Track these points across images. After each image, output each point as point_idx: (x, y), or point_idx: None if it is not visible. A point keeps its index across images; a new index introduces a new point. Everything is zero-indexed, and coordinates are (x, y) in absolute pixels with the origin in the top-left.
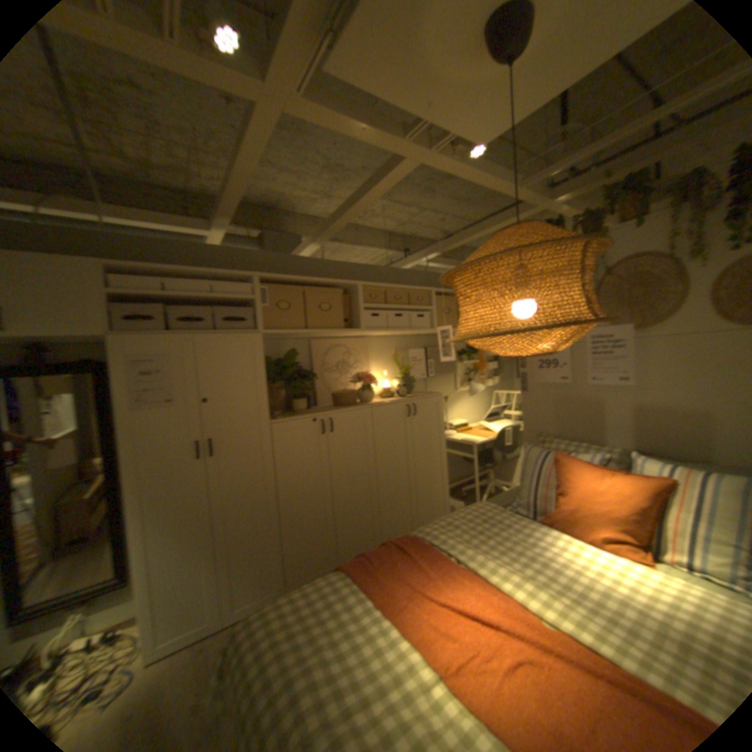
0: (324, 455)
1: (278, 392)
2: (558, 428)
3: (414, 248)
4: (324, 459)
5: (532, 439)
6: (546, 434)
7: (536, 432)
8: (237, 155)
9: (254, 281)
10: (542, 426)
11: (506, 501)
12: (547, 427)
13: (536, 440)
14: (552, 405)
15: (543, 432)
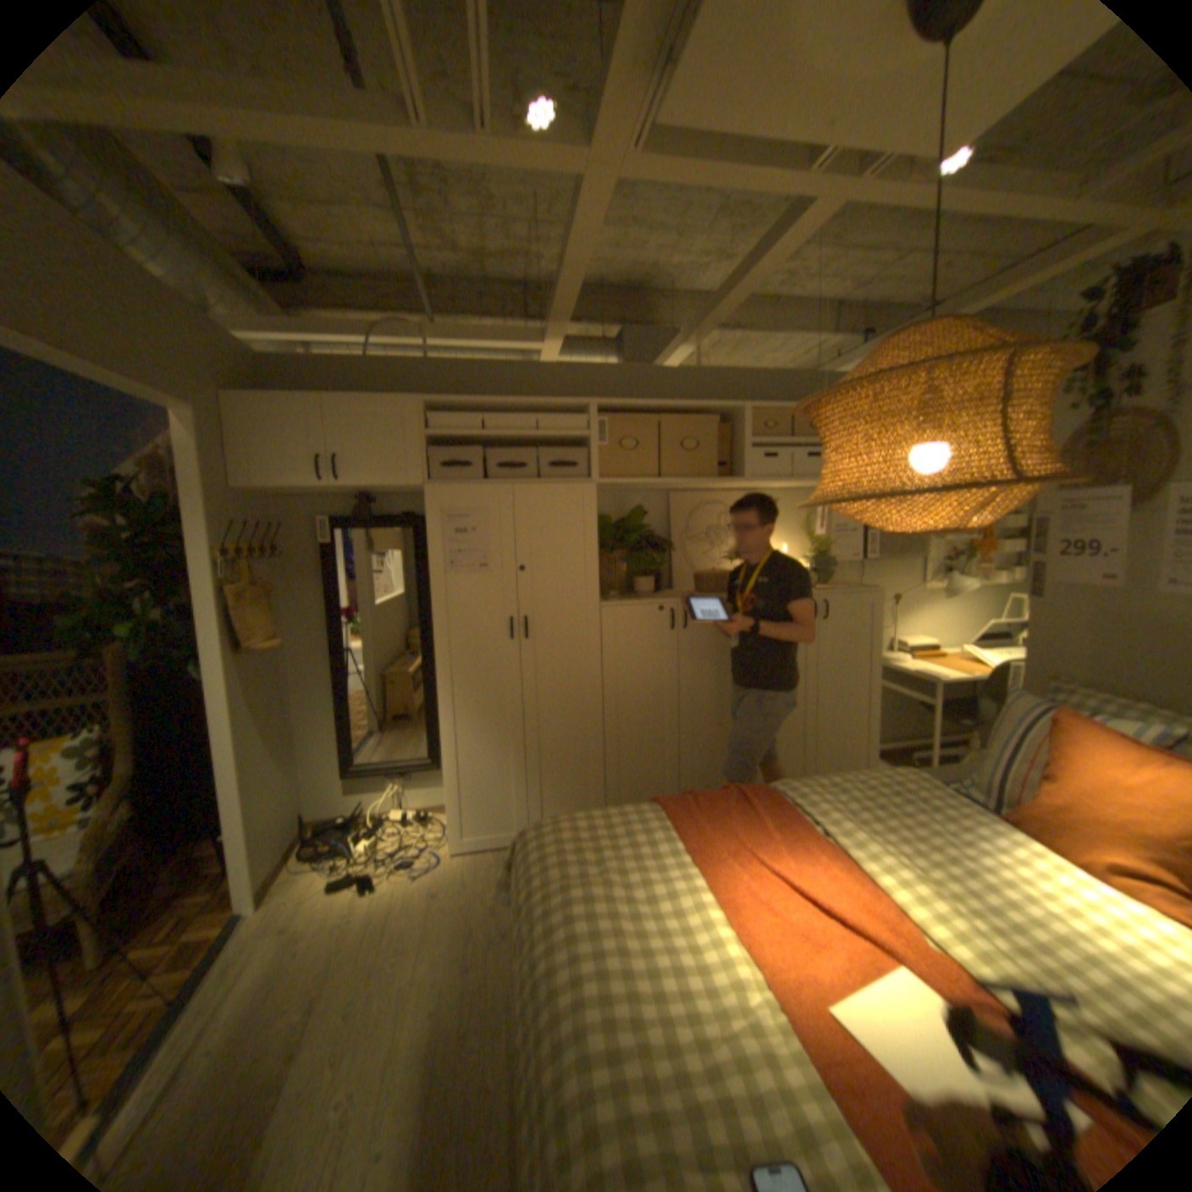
0: (674, 661)
1: (618, 567)
2: (1100, 671)
3: (888, 325)
4: (674, 667)
5: (1043, 684)
6: (1070, 679)
7: (1052, 673)
8: (569, 245)
9: (592, 413)
10: (1067, 664)
11: (960, 778)
12: (1075, 666)
13: (1050, 687)
14: (1093, 627)
15: (1066, 675)
